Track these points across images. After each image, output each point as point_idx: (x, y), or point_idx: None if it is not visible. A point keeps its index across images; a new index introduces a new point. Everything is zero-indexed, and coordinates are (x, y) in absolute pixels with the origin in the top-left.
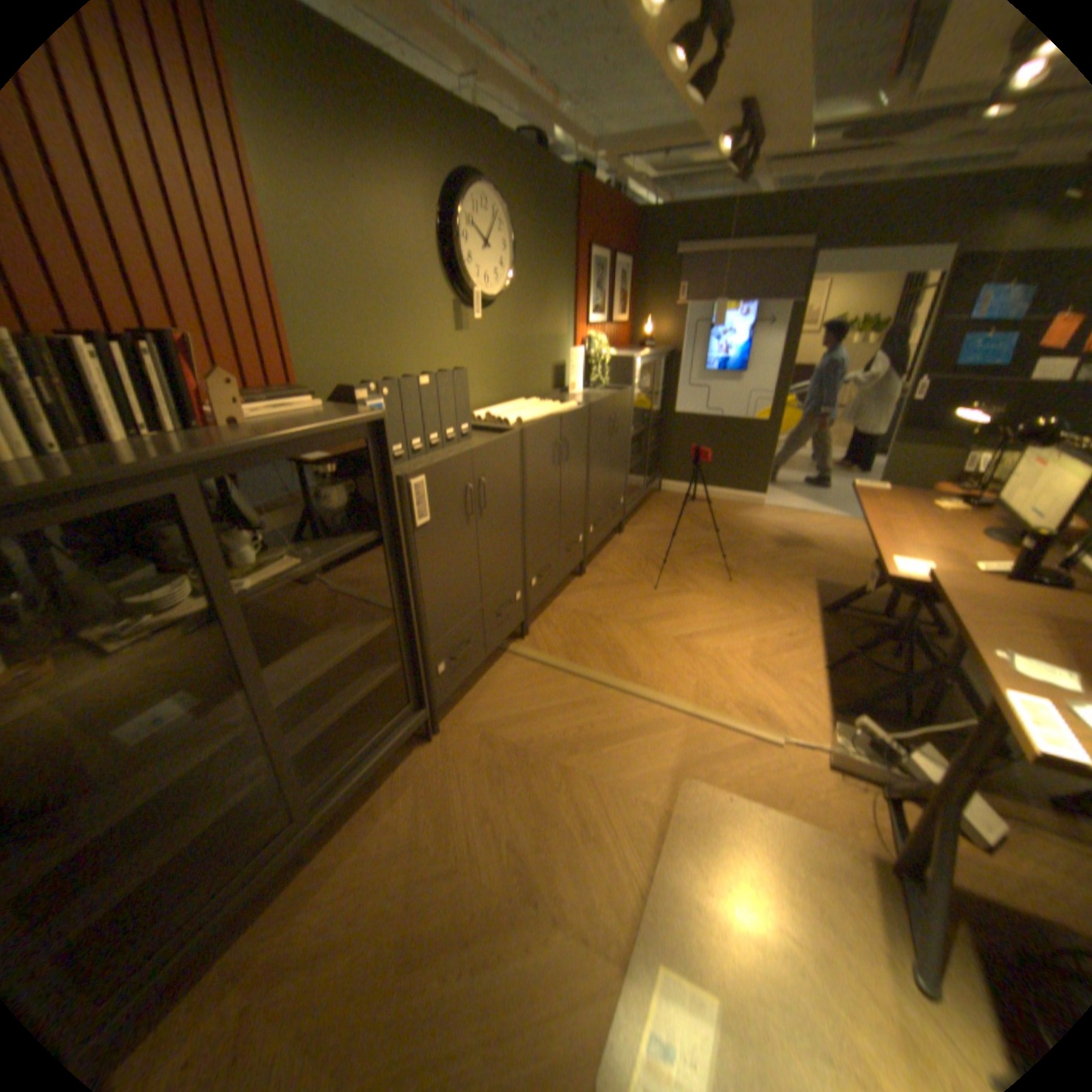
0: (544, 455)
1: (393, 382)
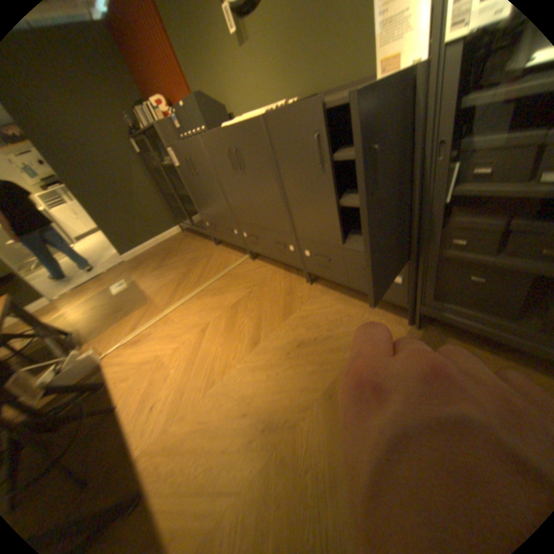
0: (221, 156)
1: (174, 105)
